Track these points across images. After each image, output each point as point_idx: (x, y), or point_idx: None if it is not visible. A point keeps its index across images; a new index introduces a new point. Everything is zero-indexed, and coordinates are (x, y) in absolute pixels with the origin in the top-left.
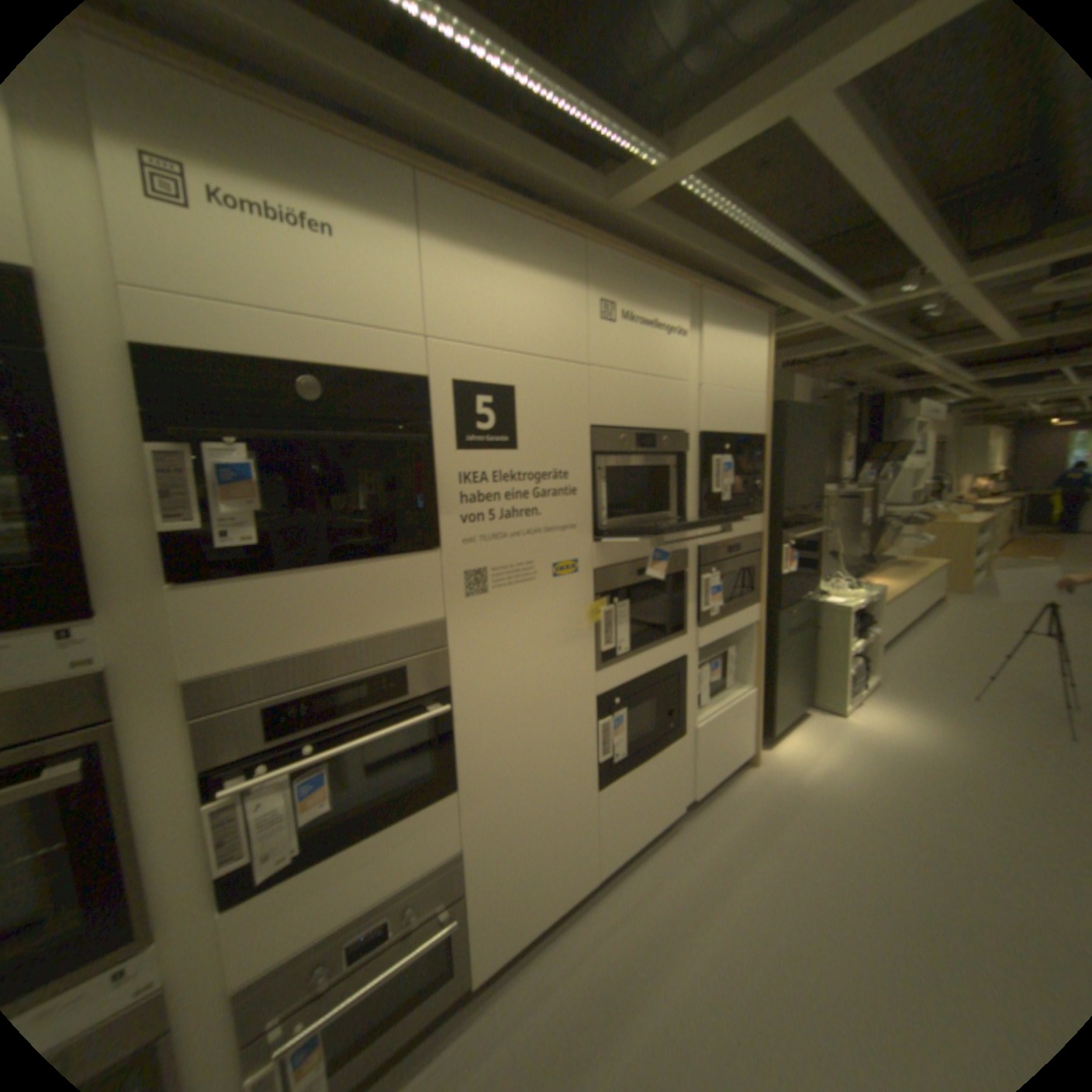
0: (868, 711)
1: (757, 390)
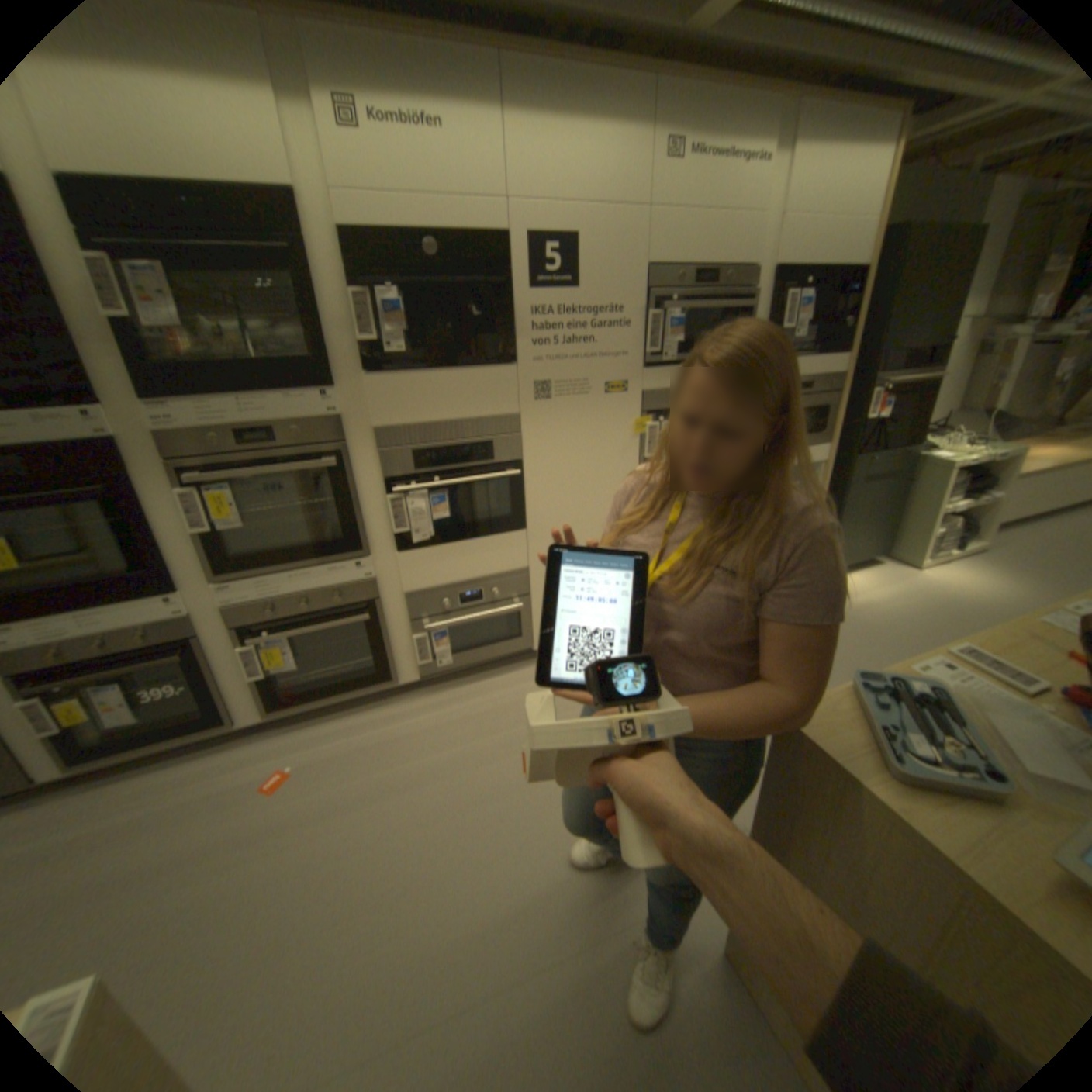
0: (952, 568)
1: (863, 214)
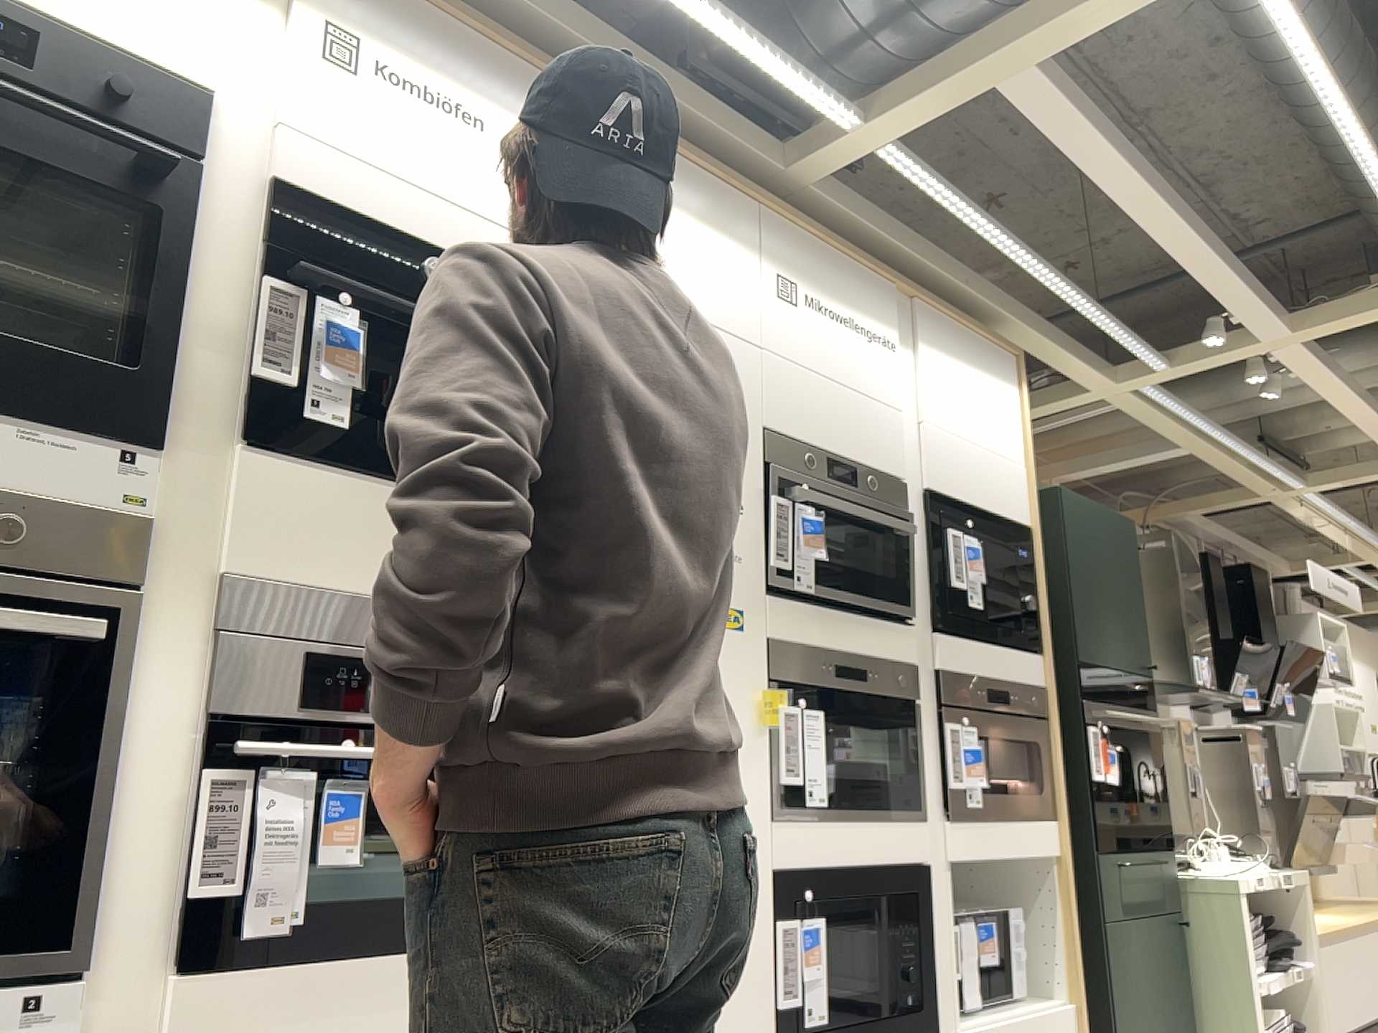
0: None
1: (1008, 455)
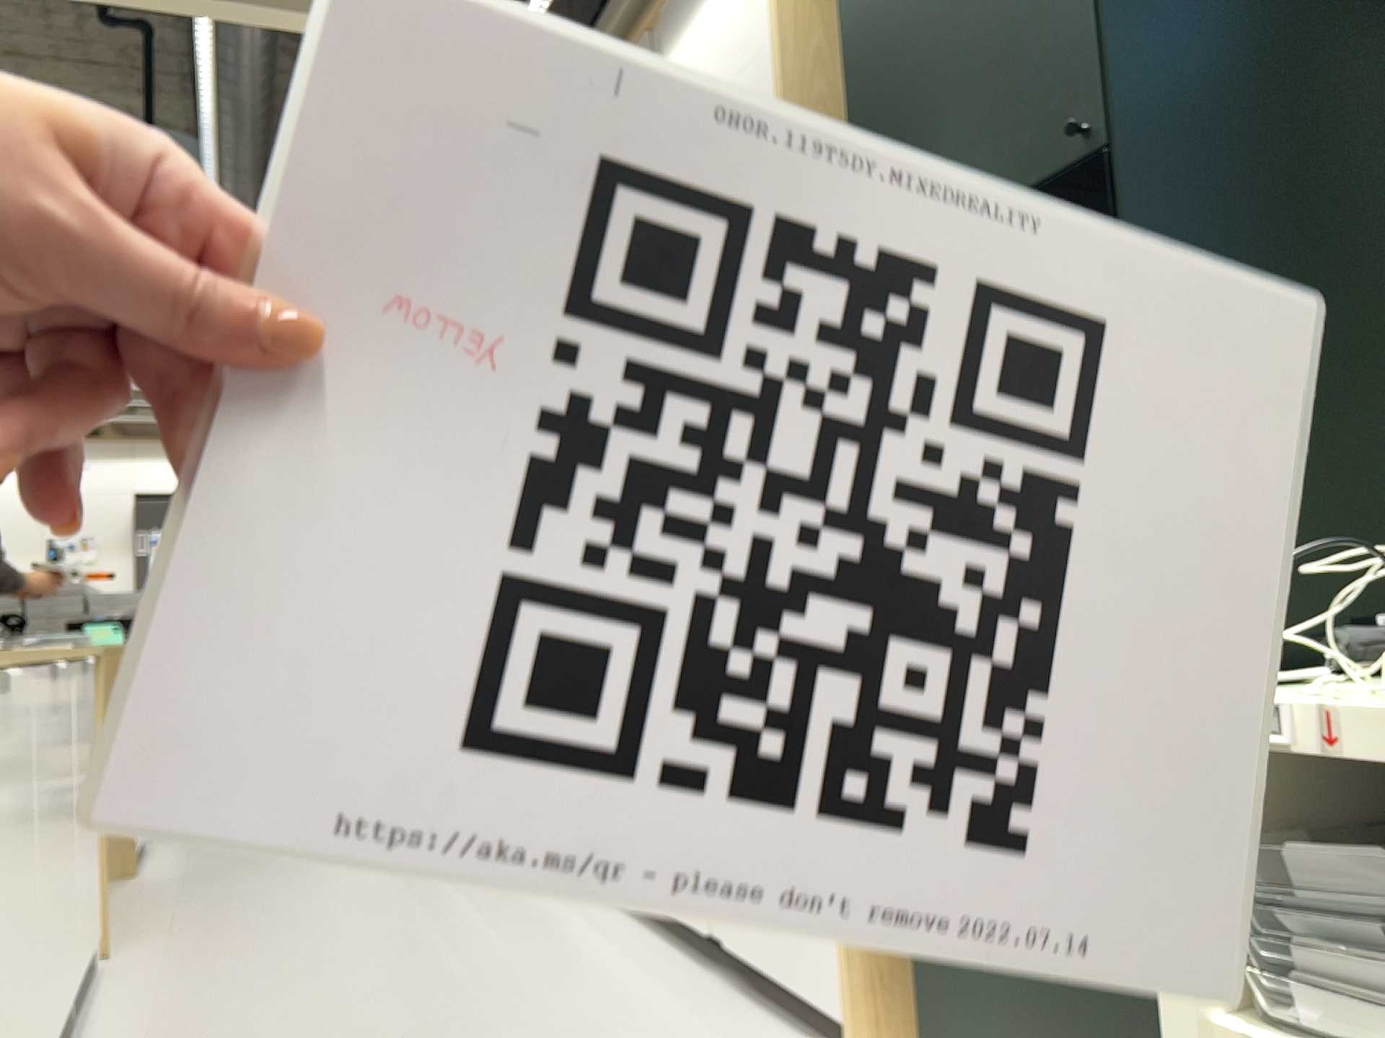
0: None
1: (754, 54)
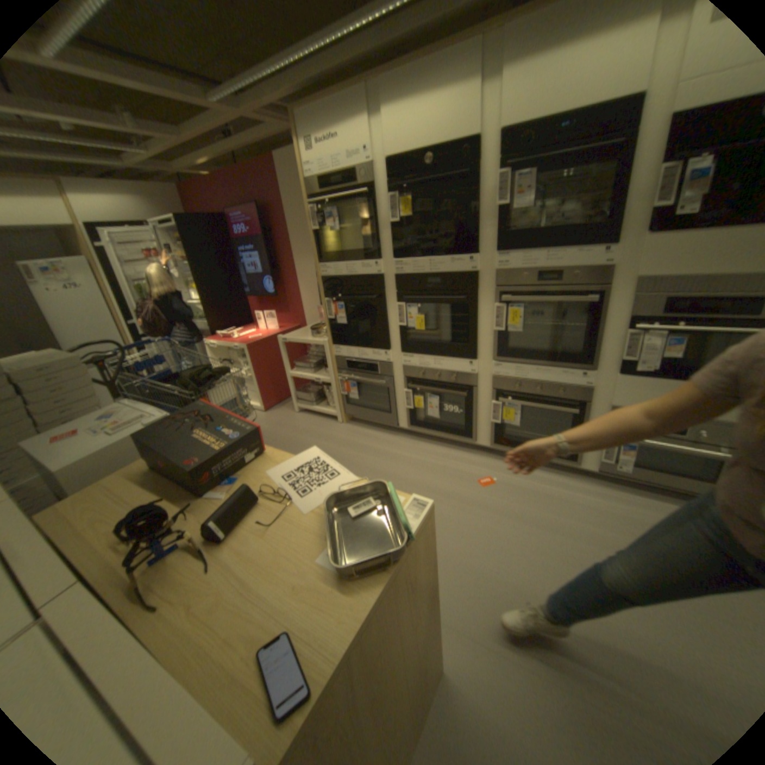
0: None
1: None
